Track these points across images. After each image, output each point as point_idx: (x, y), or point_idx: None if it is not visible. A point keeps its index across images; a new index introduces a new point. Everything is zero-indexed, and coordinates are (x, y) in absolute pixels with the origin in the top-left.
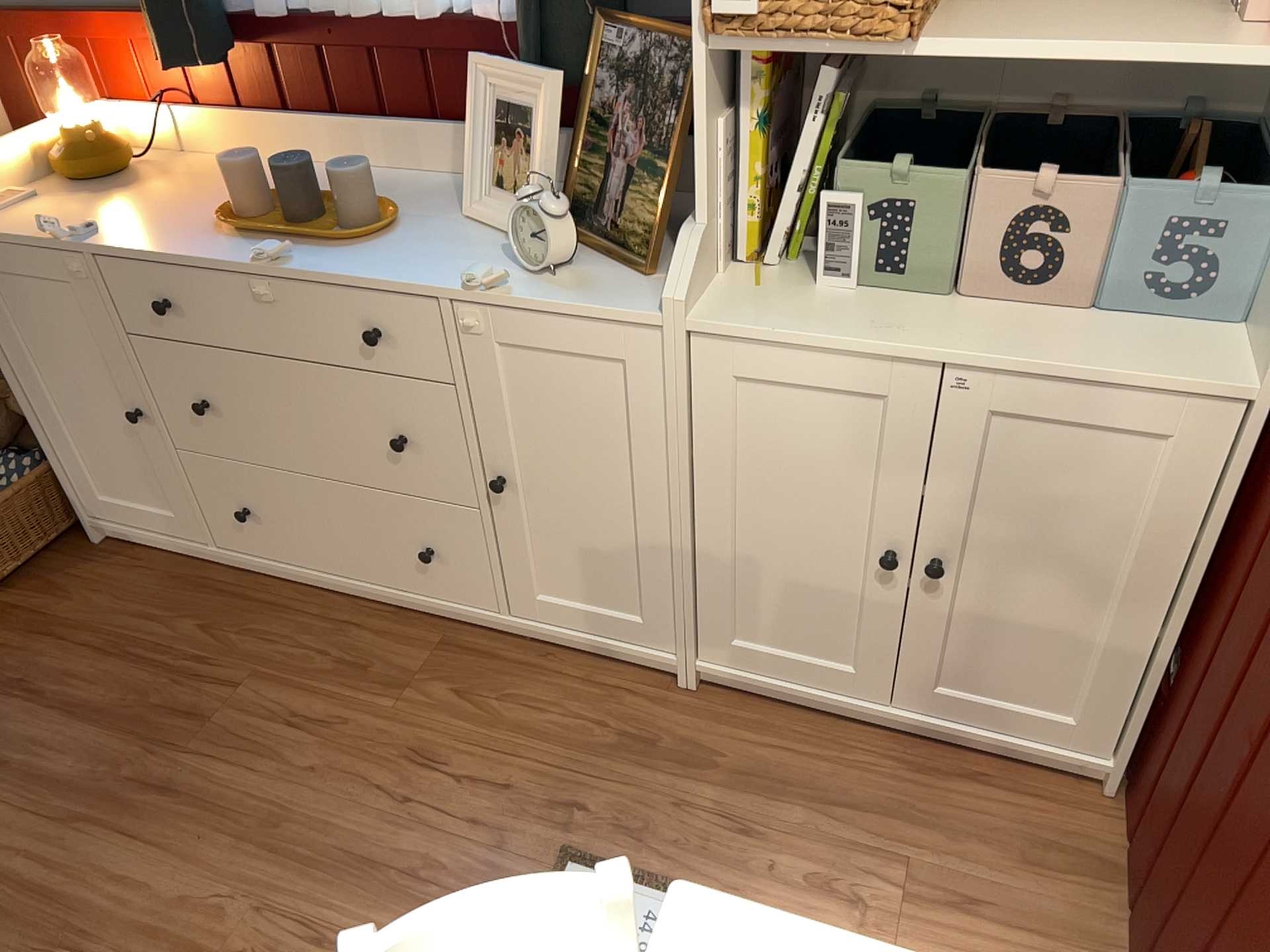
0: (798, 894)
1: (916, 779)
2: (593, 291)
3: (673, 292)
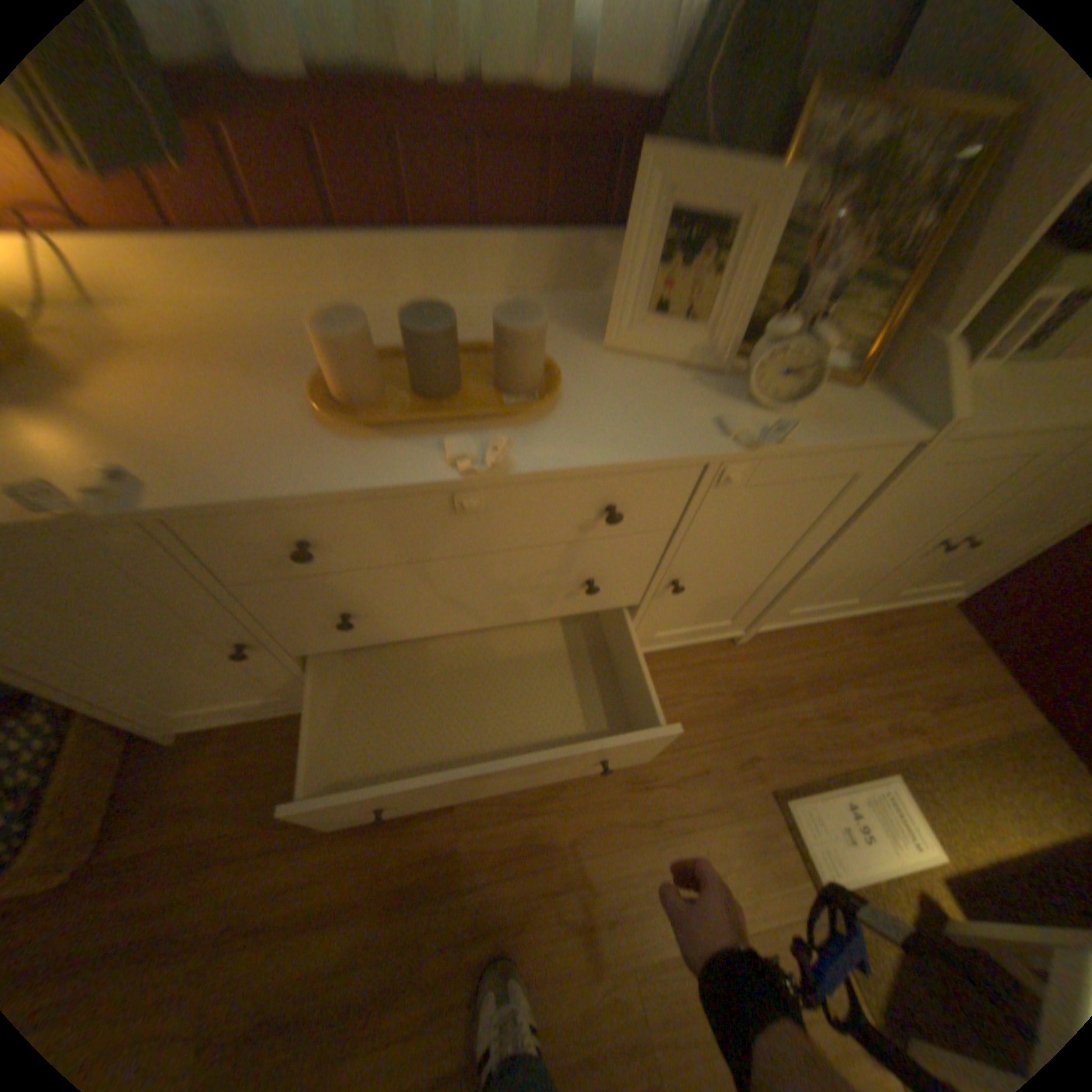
0: (900, 749)
1: (885, 645)
2: (843, 415)
3: (958, 407)
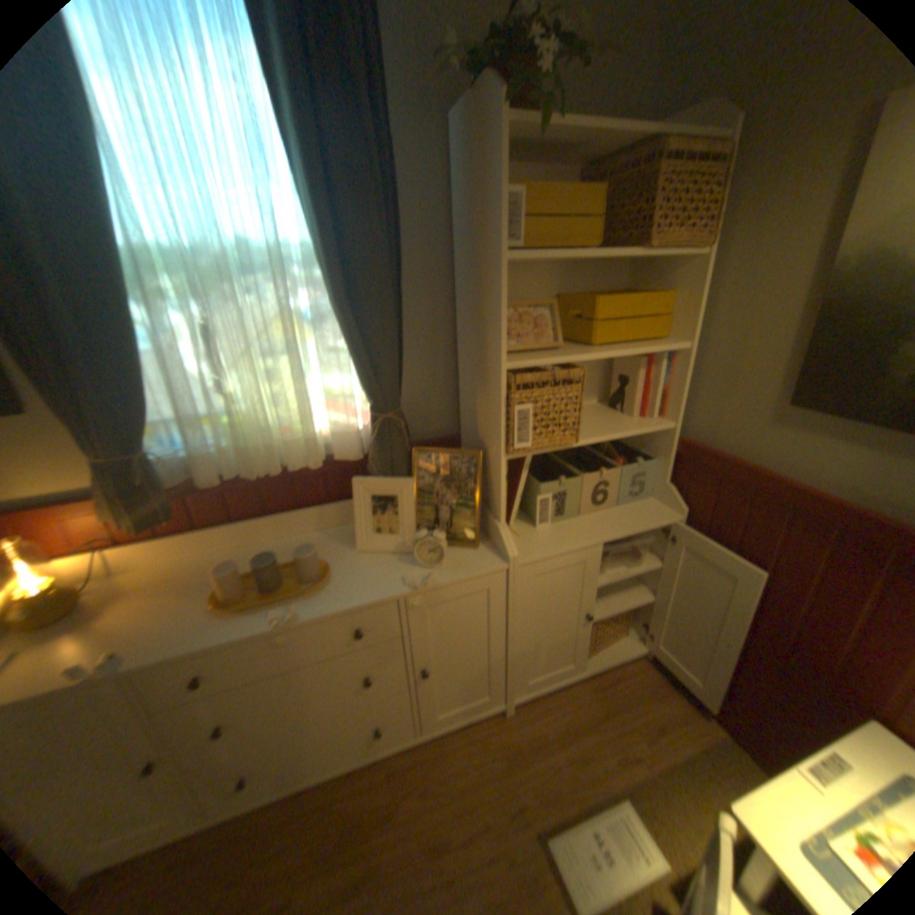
0: (627, 779)
1: (610, 697)
2: (464, 565)
3: (509, 553)
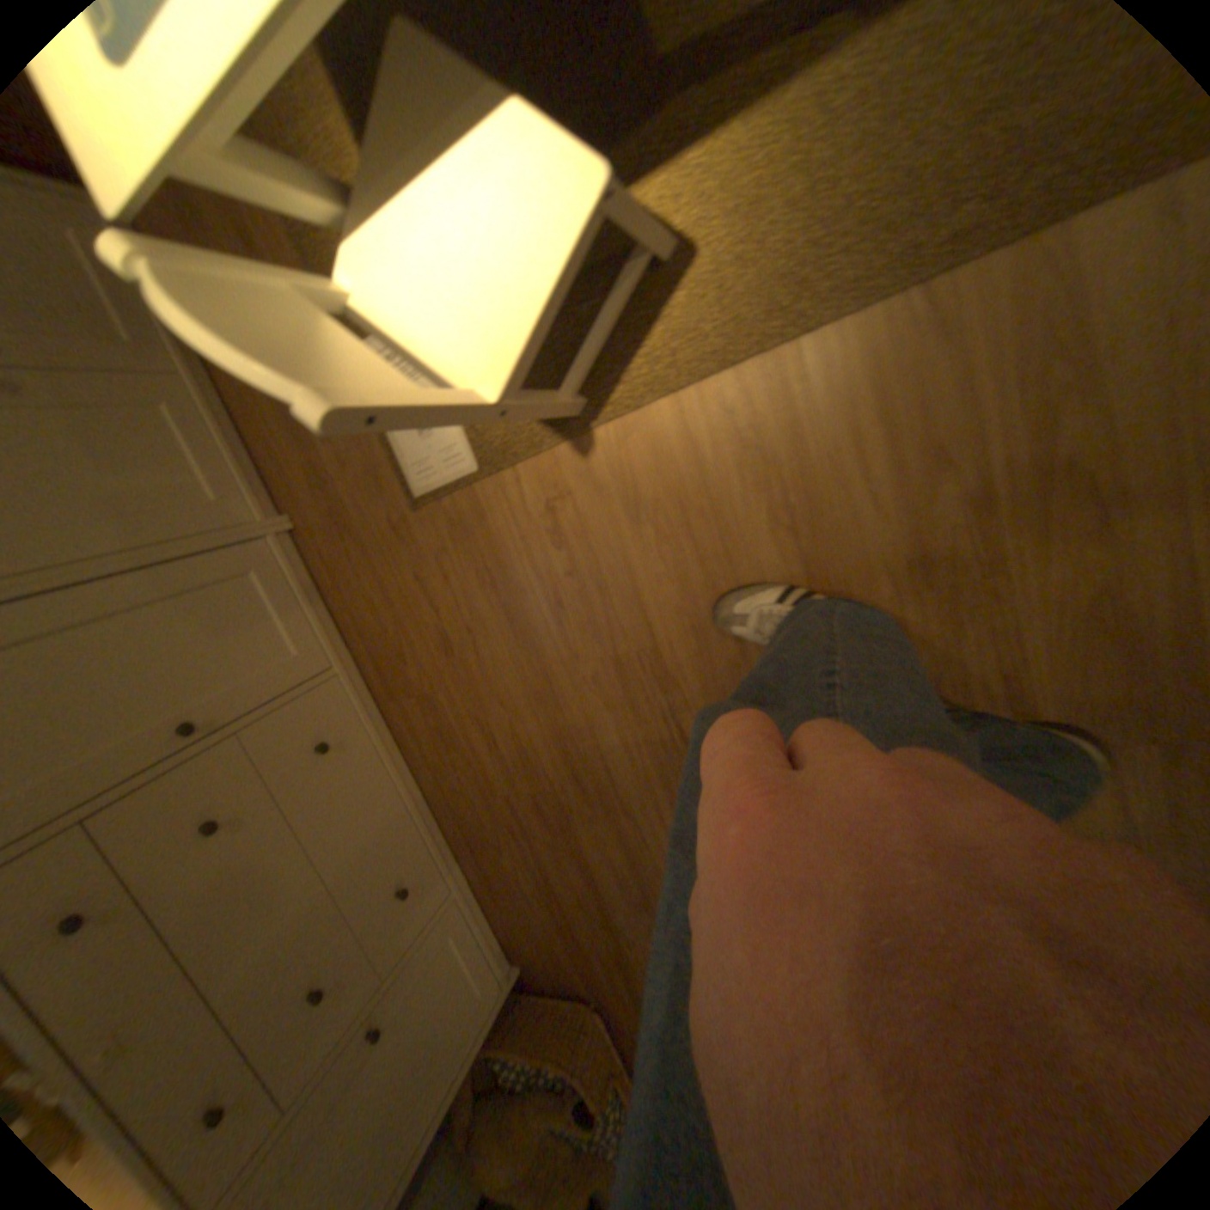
0: None
1: None
2: None
3: None
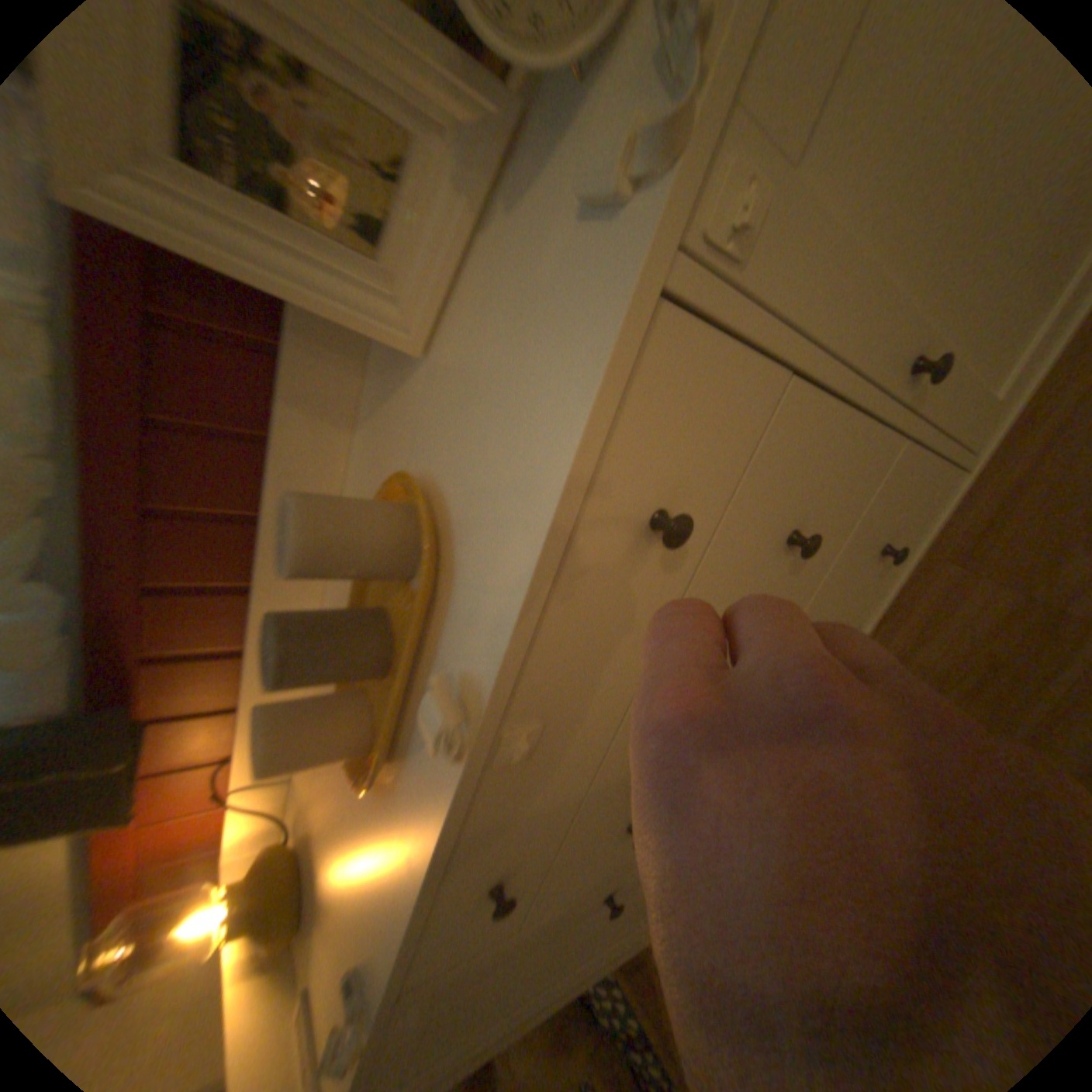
0: None
1: None
2: None
3: None
